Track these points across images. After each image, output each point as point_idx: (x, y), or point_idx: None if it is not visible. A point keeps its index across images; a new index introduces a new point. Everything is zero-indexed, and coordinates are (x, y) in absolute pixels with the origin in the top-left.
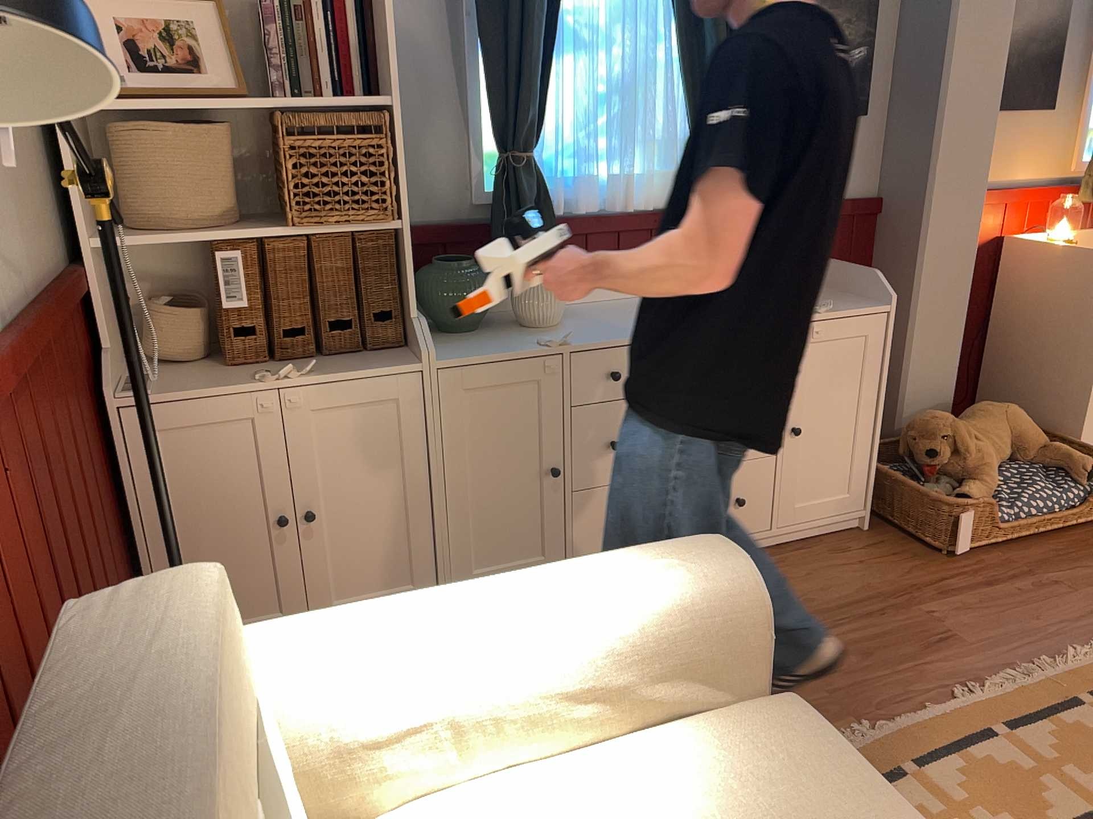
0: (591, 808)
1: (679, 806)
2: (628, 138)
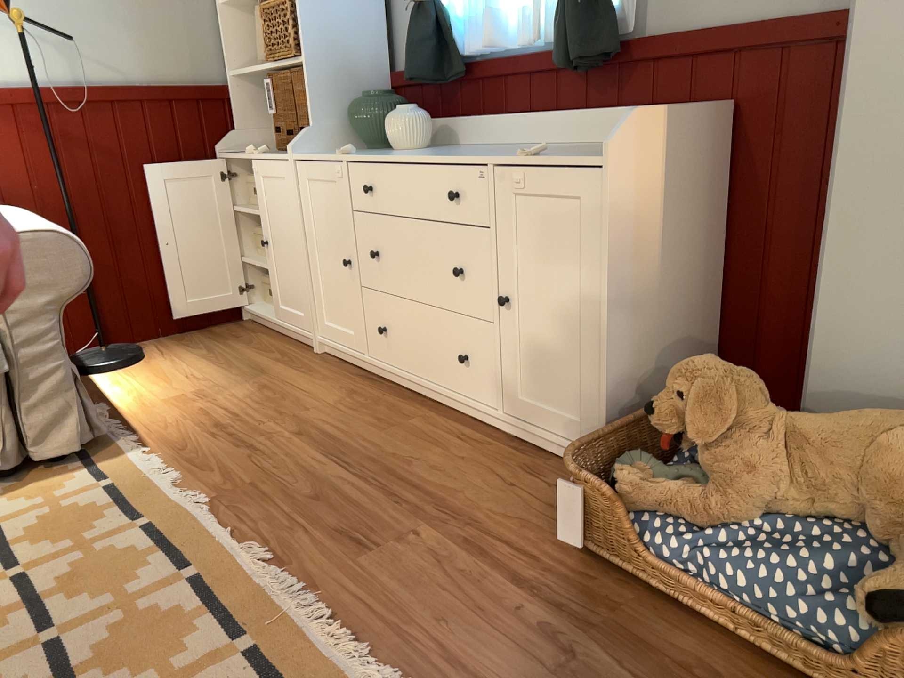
0: None
1: None
2: None
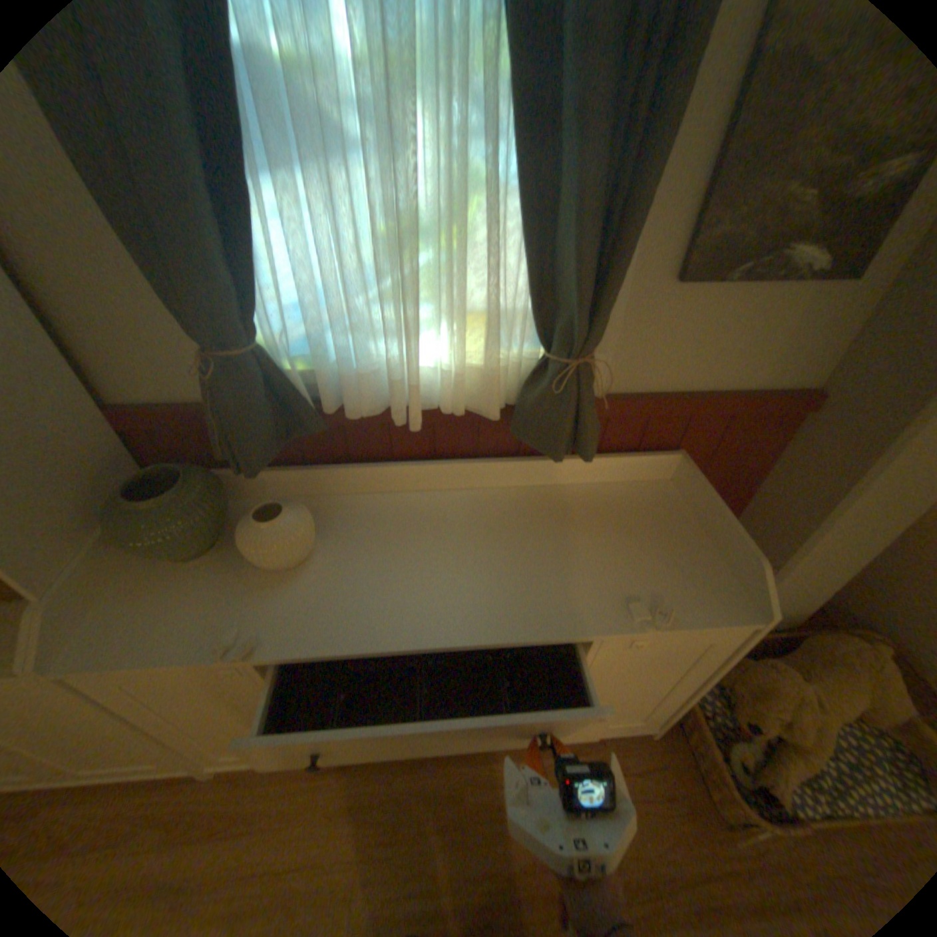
0: None
1: None
2: (412, 326)
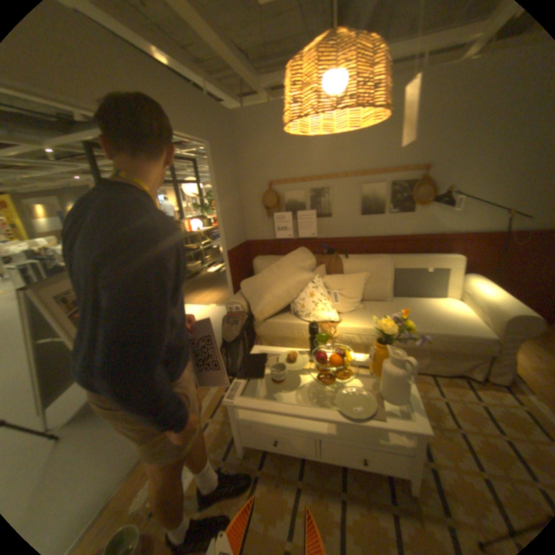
0: (461, 313)
1: (460, 317)
2: None
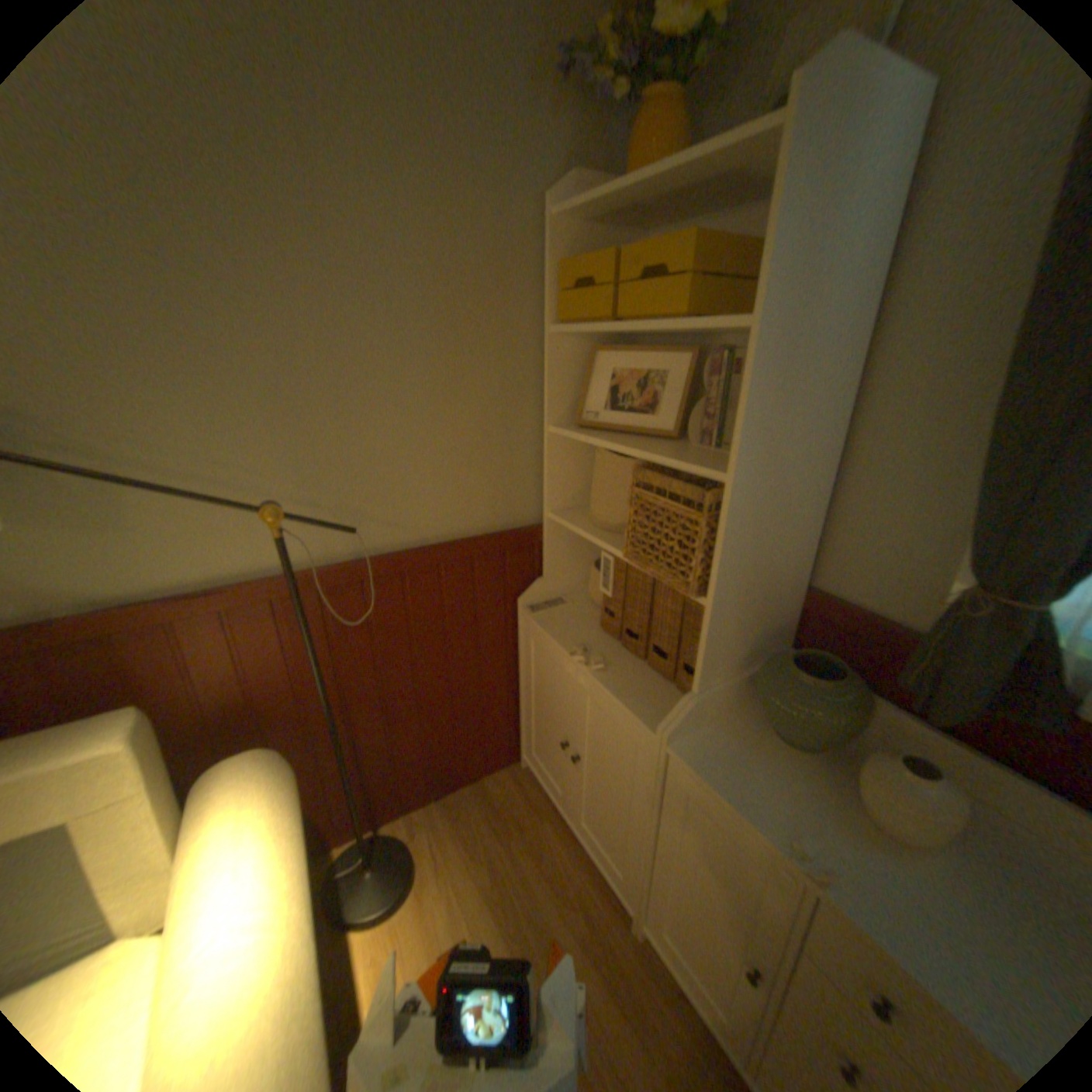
0: None
1: None
2: None
